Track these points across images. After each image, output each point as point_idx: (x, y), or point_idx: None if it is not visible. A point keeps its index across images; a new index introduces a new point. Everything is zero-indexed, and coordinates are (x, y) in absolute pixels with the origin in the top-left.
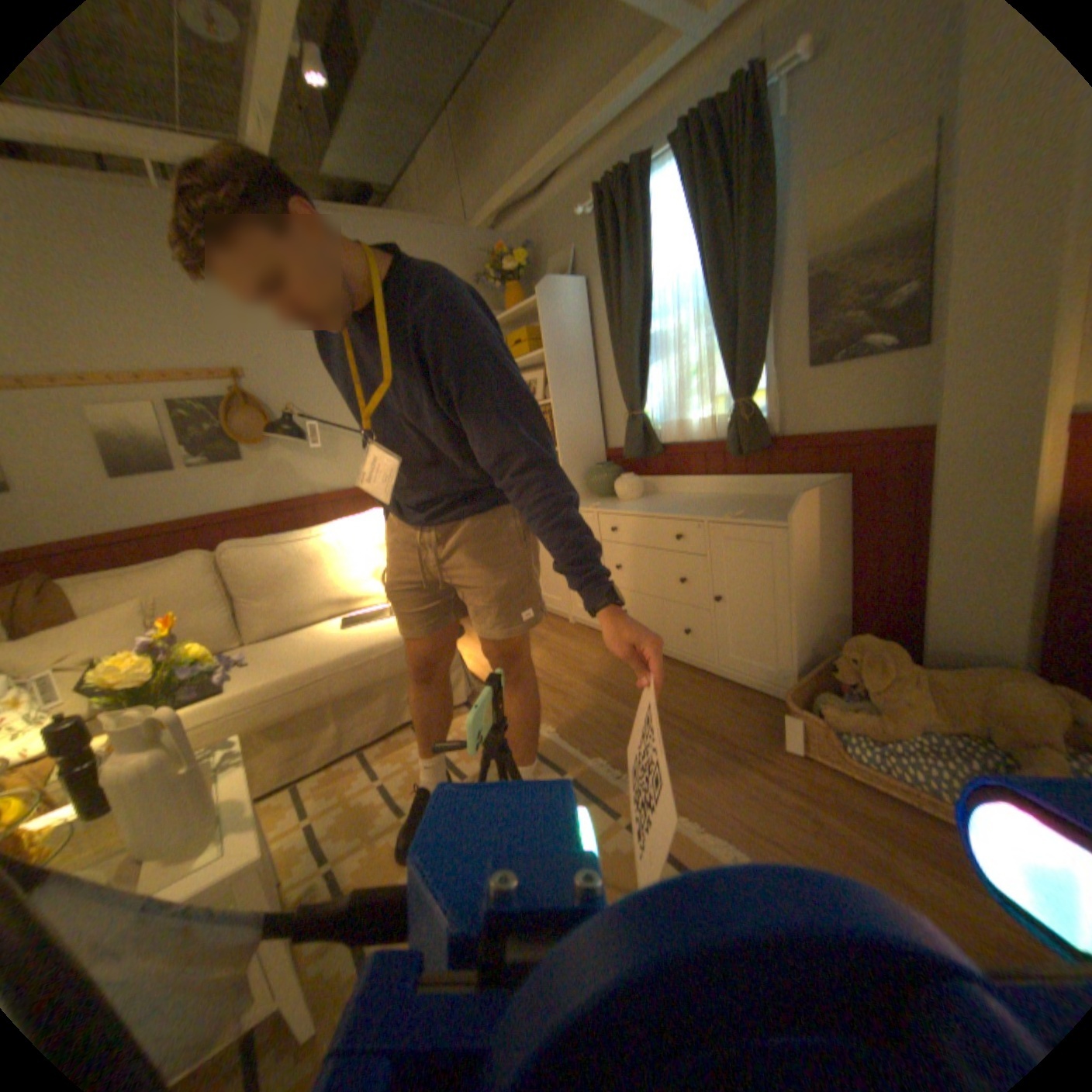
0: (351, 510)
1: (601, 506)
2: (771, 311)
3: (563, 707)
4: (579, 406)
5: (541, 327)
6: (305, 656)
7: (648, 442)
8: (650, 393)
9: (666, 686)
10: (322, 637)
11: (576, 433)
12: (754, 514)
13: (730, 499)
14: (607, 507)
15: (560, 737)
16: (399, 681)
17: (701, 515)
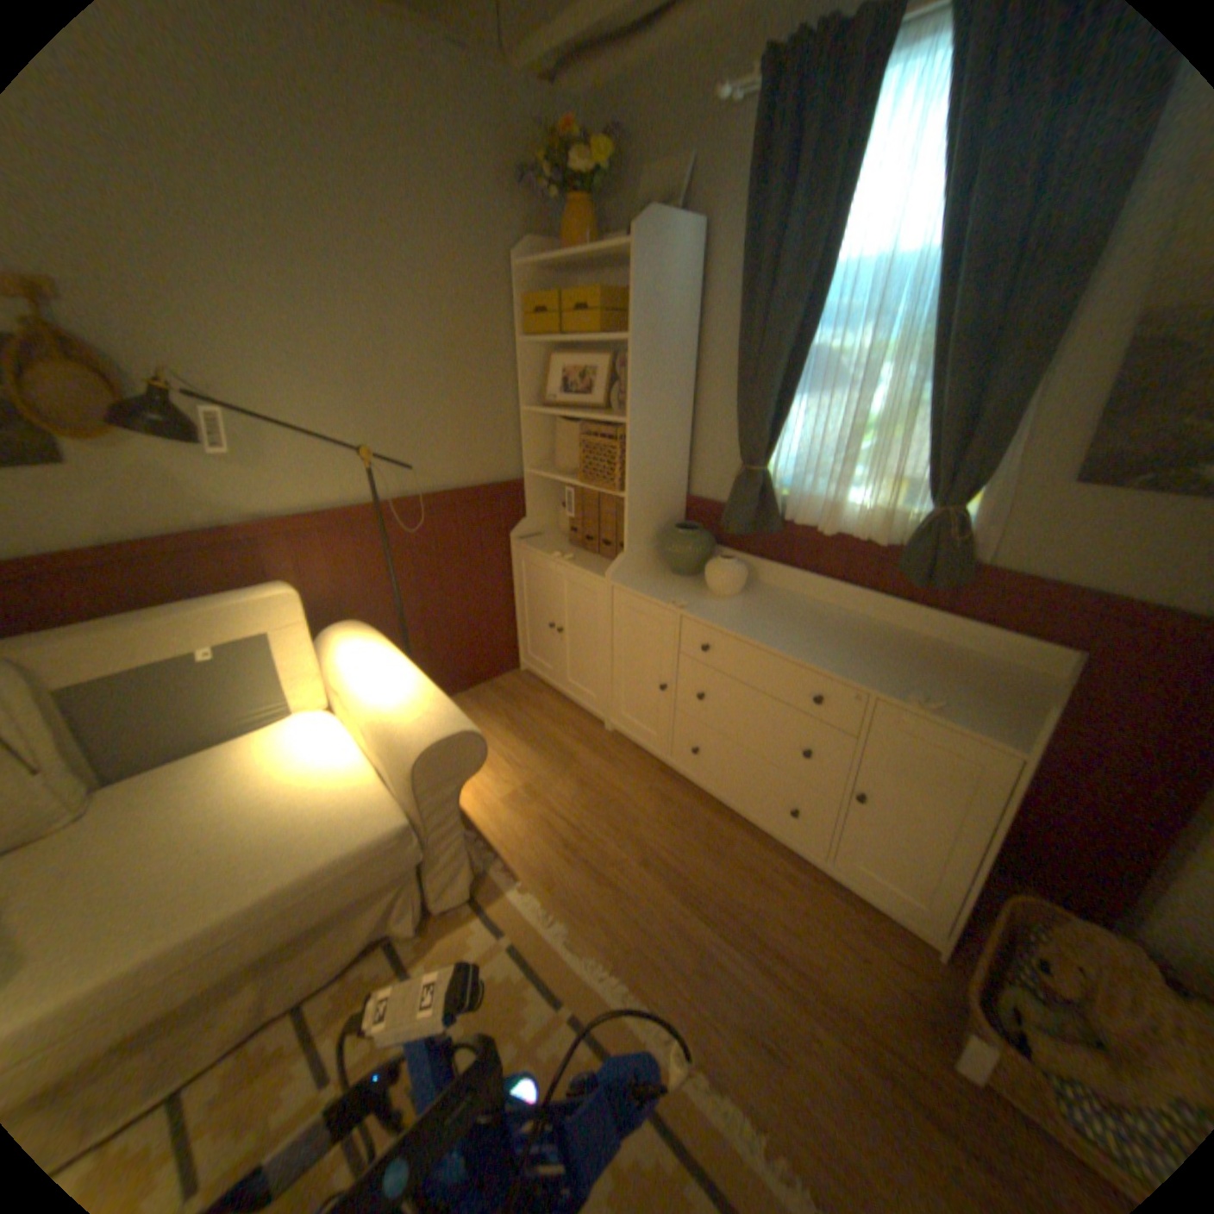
0: (286, 551)
1: (687, 604)
2: (1044, 377)
3: (616, 918)
4: (665, 433)
5: (624, 292)
6: (197, 889)
7: (763, 511)
8: (785, 442)
9: (757, 886)
10: (232, 826)
11: (654, 473)
12: (952, 703)
13: (885, 637)
14: (697, 608)
15: (619, 993)
16: (367, 896)
17: (864, 681)
